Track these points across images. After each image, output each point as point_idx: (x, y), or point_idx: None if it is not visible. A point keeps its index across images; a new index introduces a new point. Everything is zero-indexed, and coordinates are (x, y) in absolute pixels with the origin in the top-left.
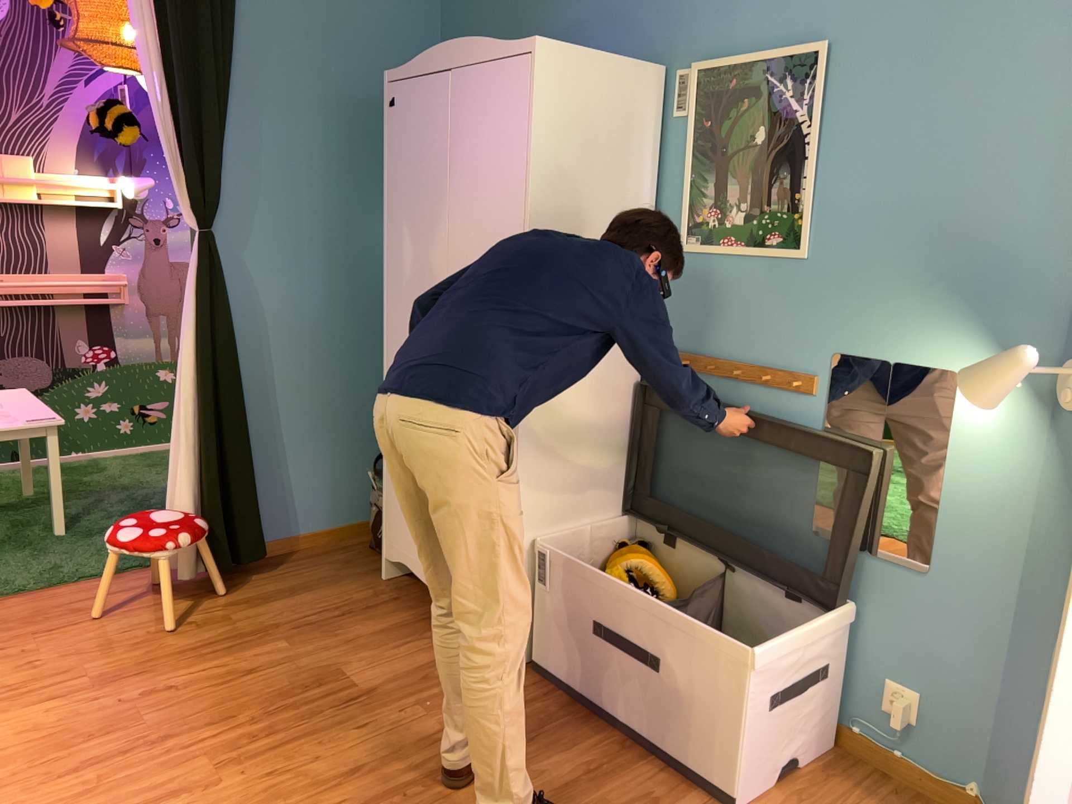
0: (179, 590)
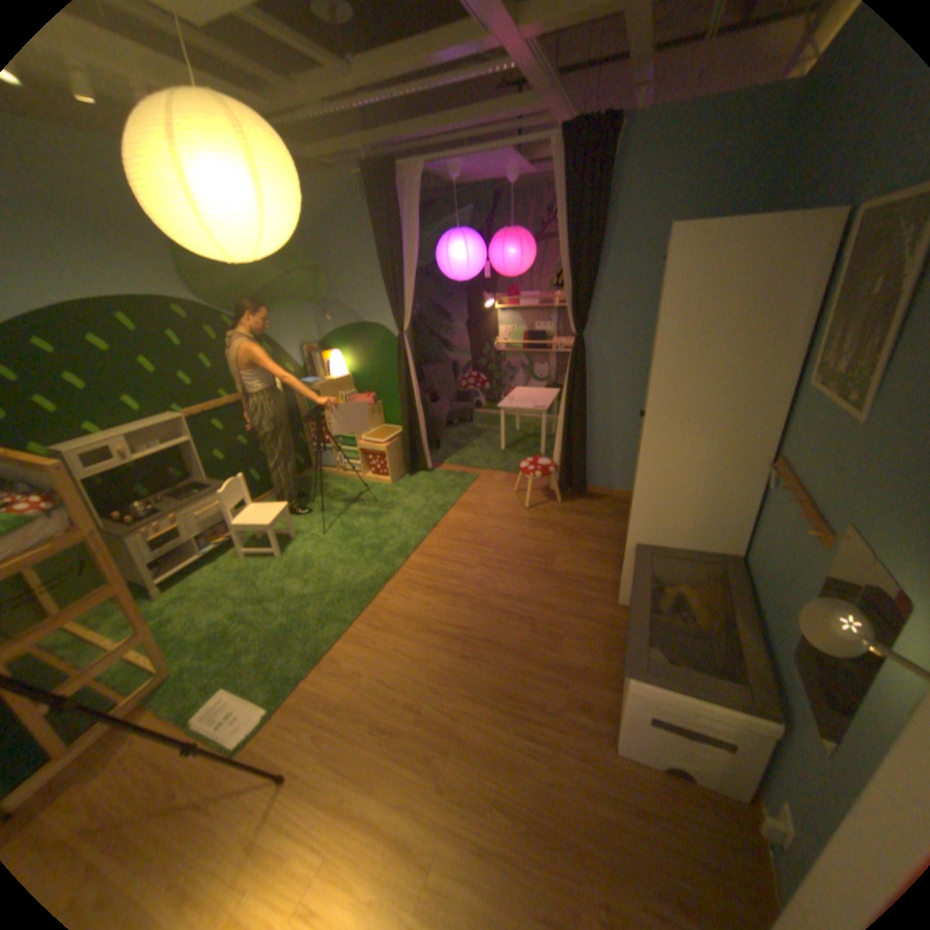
0: (549, 494)
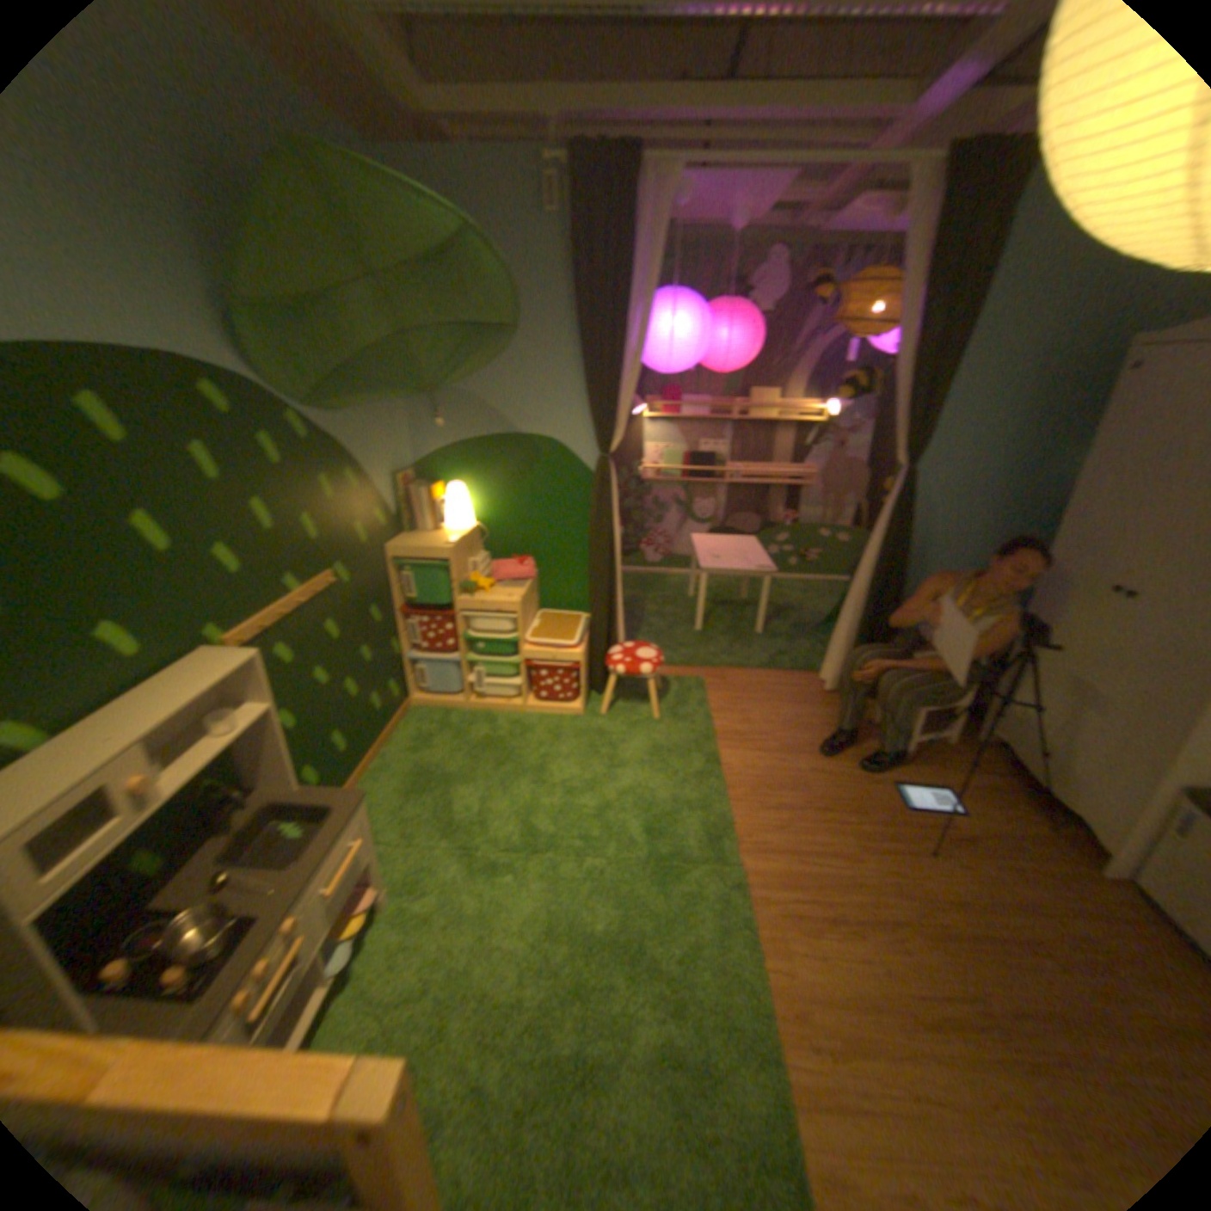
0: (825, 698)
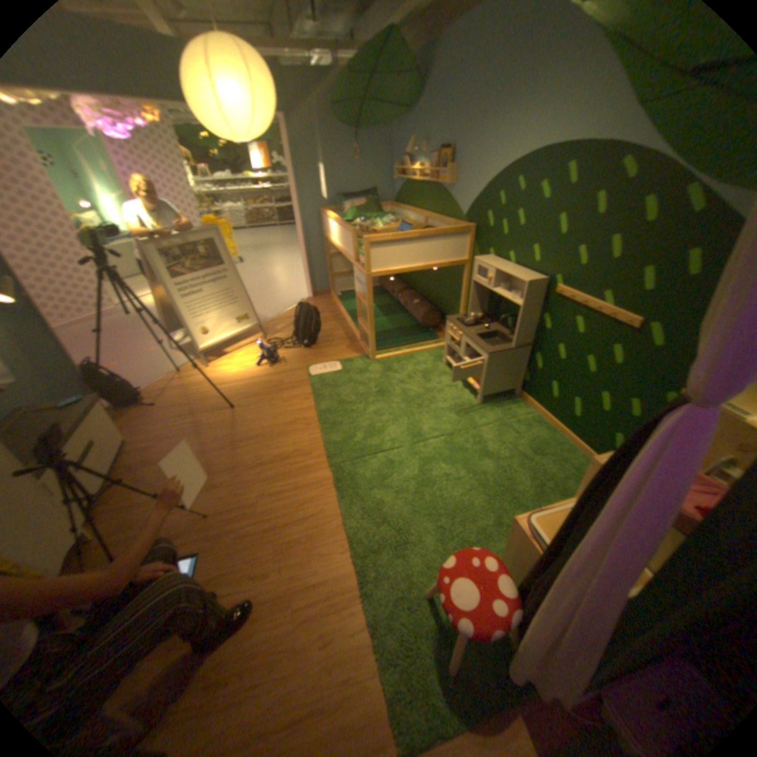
0: None
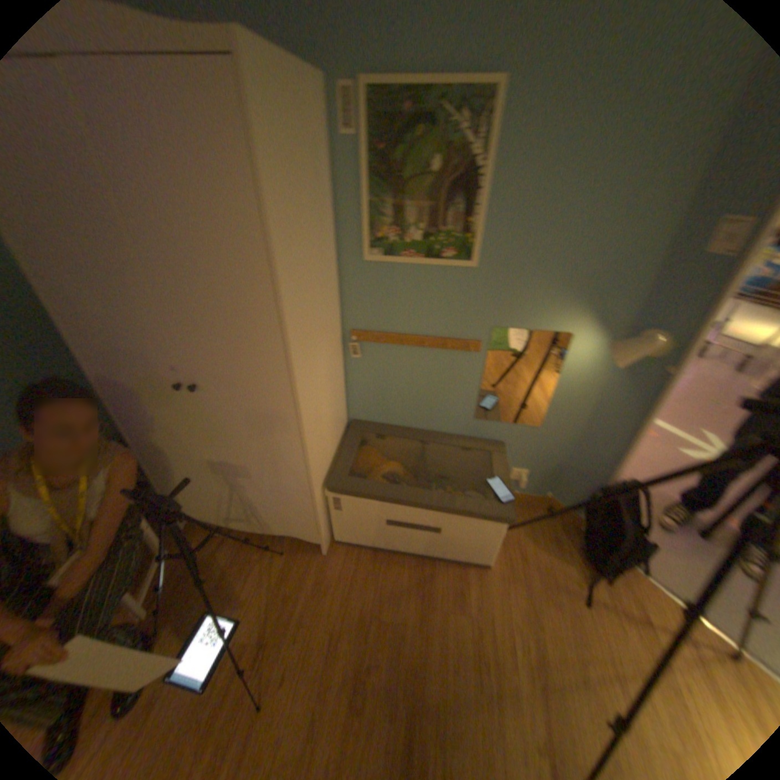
0: None
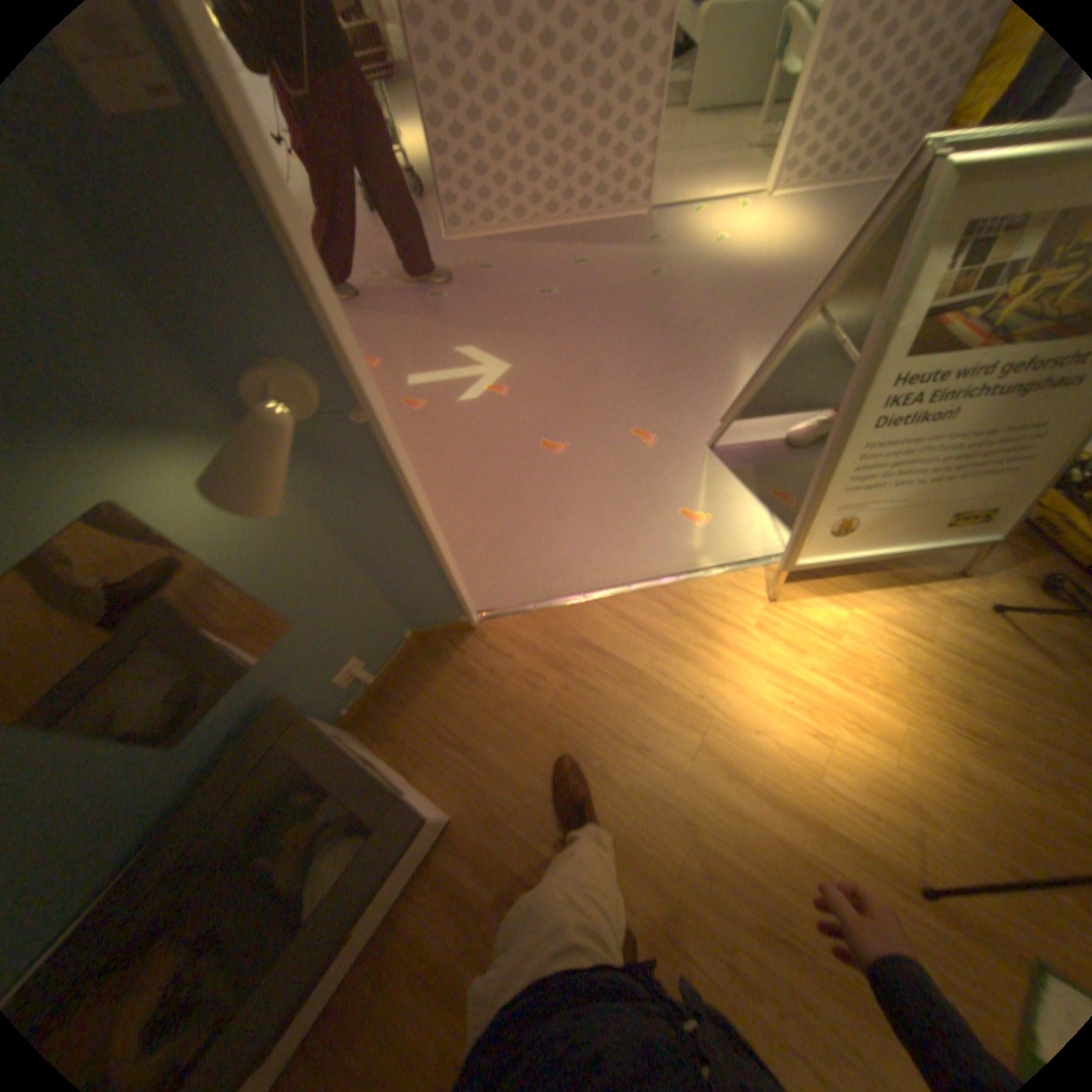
0: None
